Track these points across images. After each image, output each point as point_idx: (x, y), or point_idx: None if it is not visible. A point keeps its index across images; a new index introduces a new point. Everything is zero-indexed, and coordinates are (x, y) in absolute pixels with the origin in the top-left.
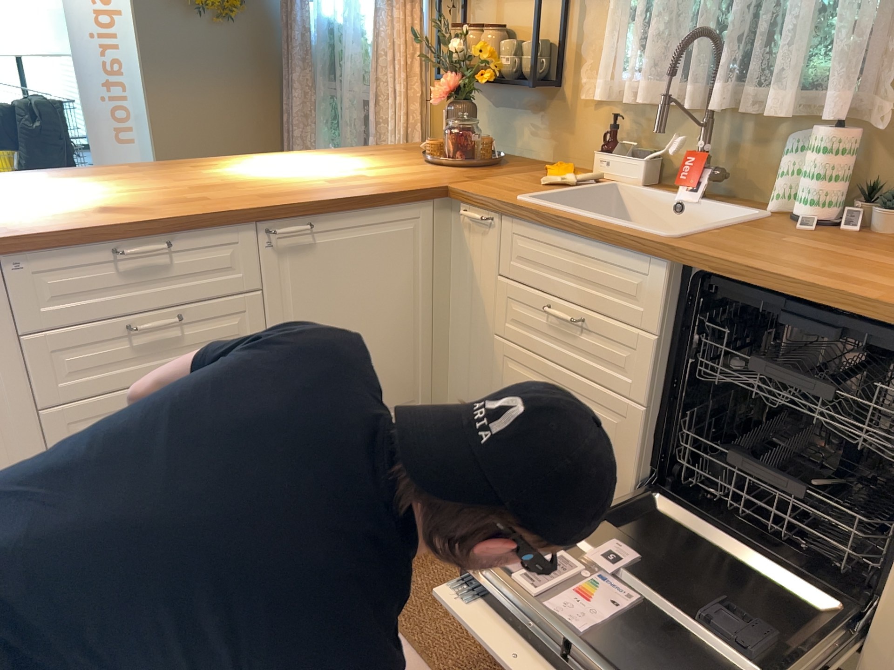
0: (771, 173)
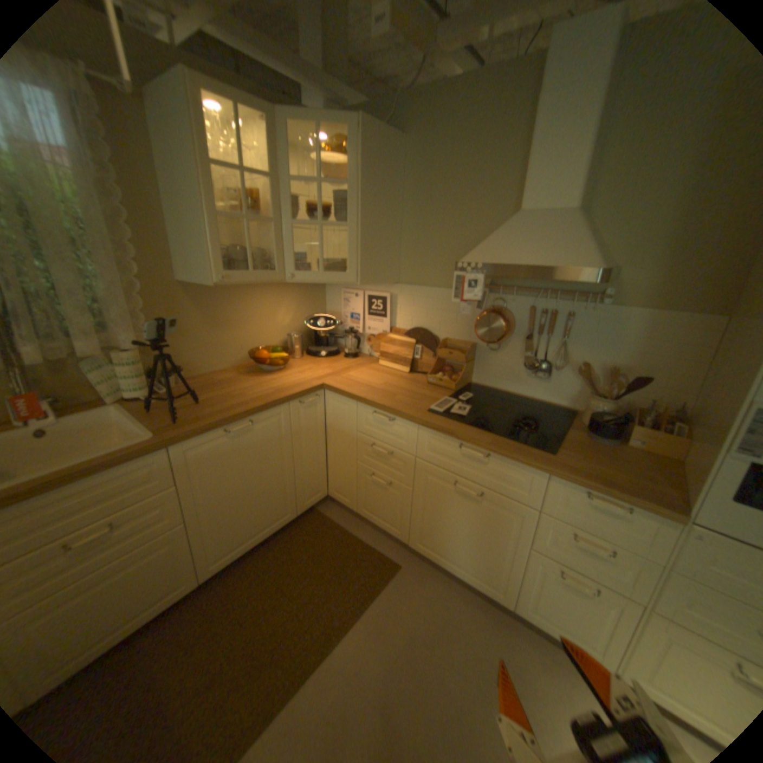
0: (79, 386)
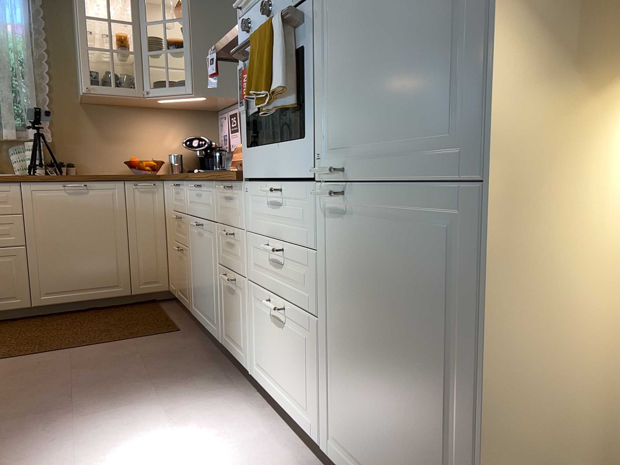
0: (6, 163)
